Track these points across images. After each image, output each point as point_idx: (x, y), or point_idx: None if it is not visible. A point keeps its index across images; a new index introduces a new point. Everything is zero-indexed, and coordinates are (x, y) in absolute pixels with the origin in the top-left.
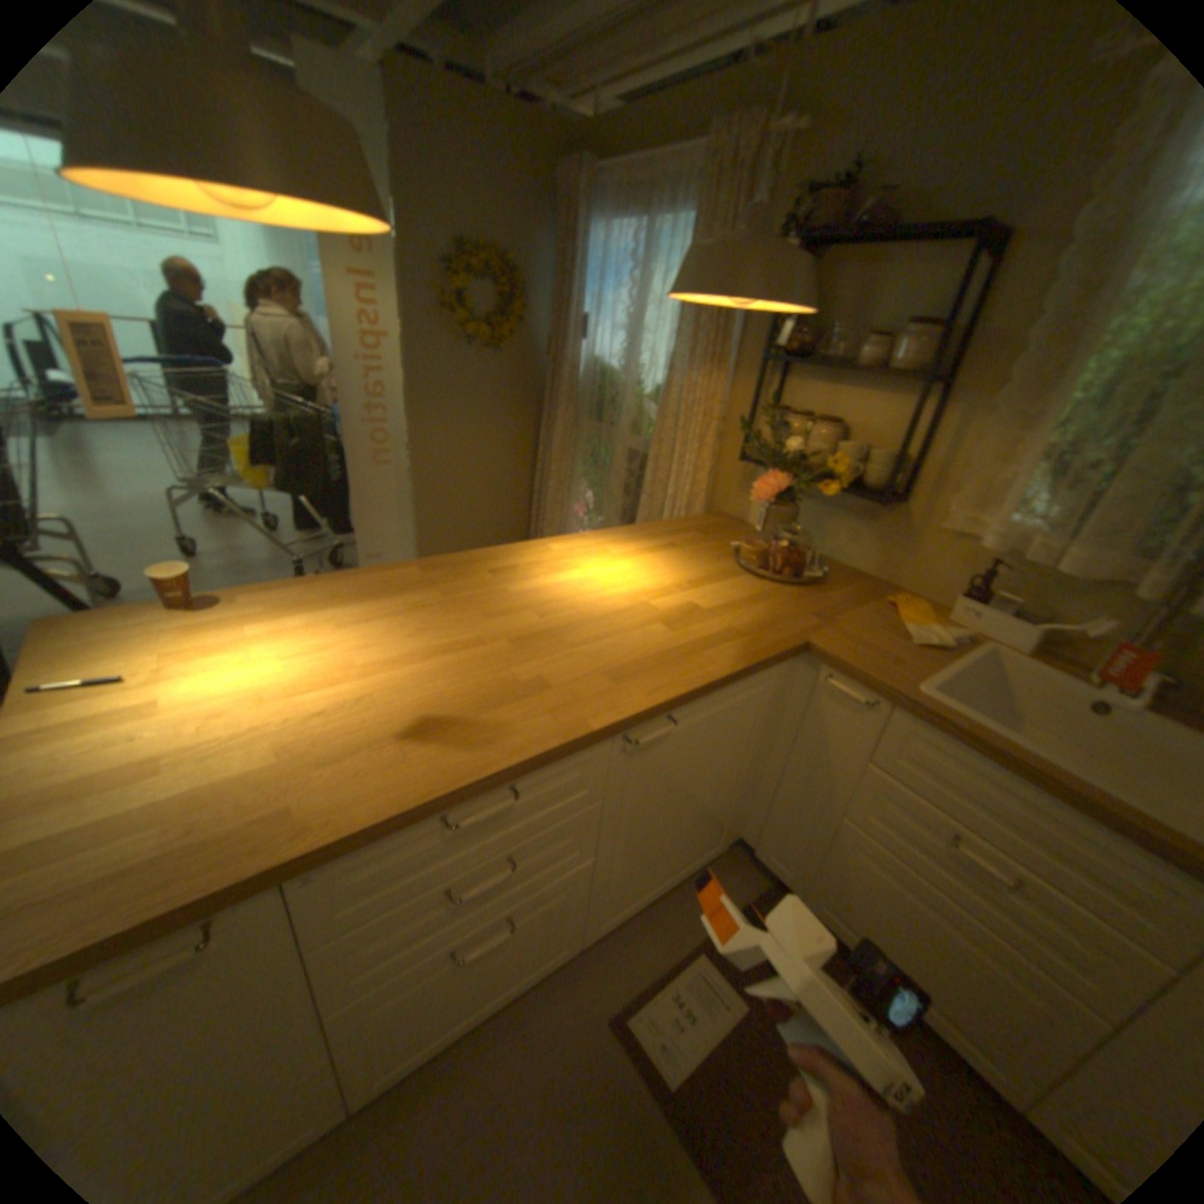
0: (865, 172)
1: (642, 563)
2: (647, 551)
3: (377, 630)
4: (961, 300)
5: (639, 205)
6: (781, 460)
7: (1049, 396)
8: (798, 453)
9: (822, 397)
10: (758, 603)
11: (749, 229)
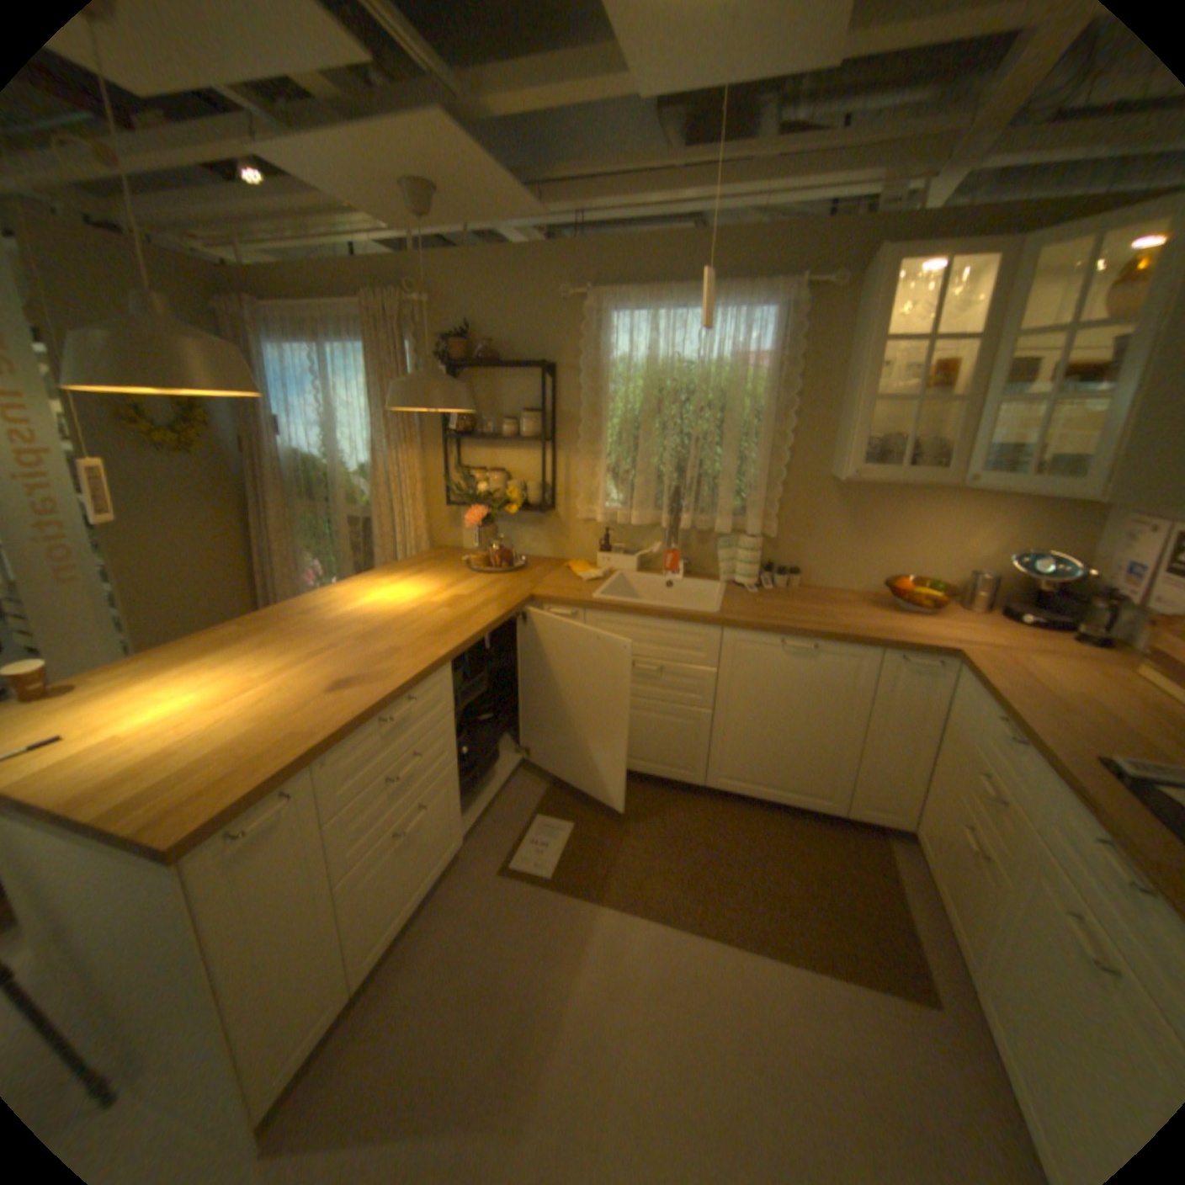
0: (470, 330)
1: (408, 585)
2: (407, 578)
3: (248, 662)
4: (544, 401)
5: (305, 336)
6: (477, 499)
7: (598, 444)
8: (486, 493)
9: (487, 458)
10: (495, 586)
11: (427, 373)
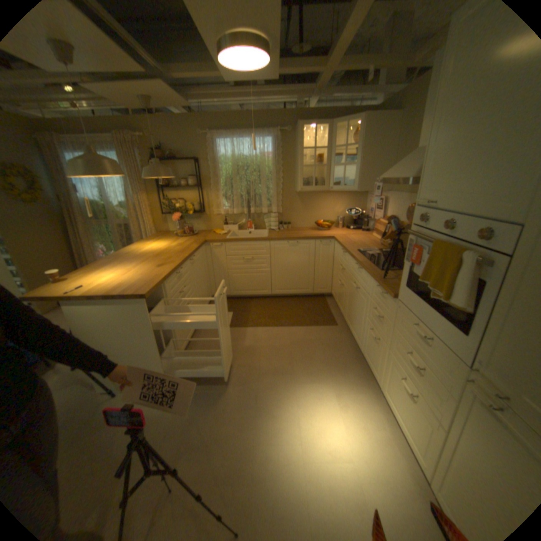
0: (161, 146)
1: (158, 243)
2: (155, 241)
3: (121, 266)
4: (196, 172)
5: None
6: (176, 210)
7: (218, 187)
8: (178, 208)
9: (175, 195)
10: (190, 239)
11: (157, 165)
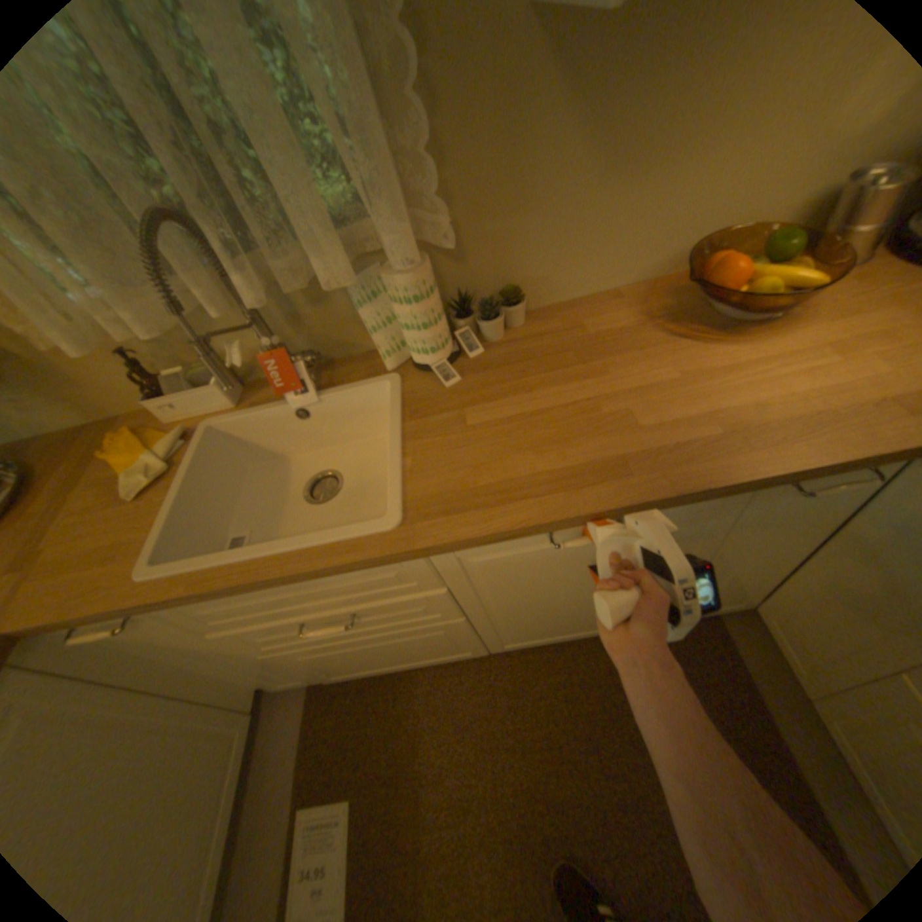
0: None
1: None
2: None
3: None
4: None
5: None
6: None
7: None
8: None
9: None
10: None
11: None
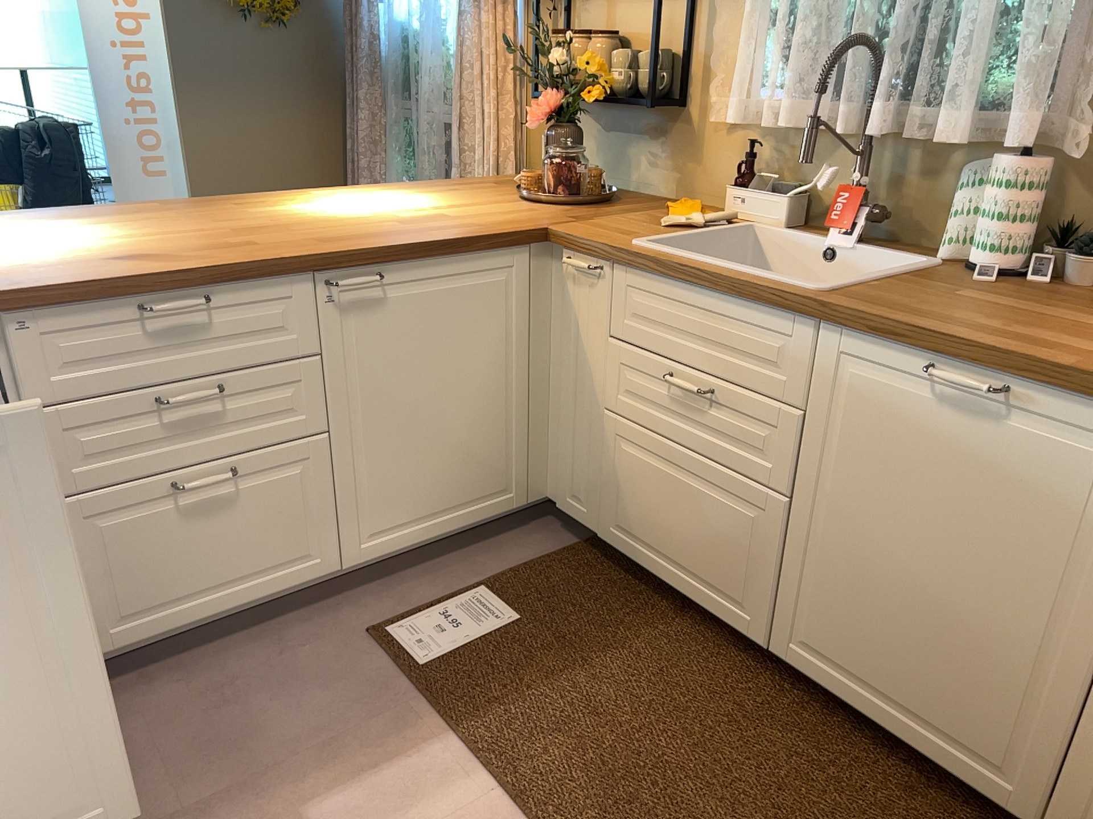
0: None
1: (407, 198)
2: (420, 193)
3: (106, 228)
4: None
5: None
6: (549, 80)
7: None
8: (565, 70)
9: (601, 17)
10: (514, 213)
11: None
